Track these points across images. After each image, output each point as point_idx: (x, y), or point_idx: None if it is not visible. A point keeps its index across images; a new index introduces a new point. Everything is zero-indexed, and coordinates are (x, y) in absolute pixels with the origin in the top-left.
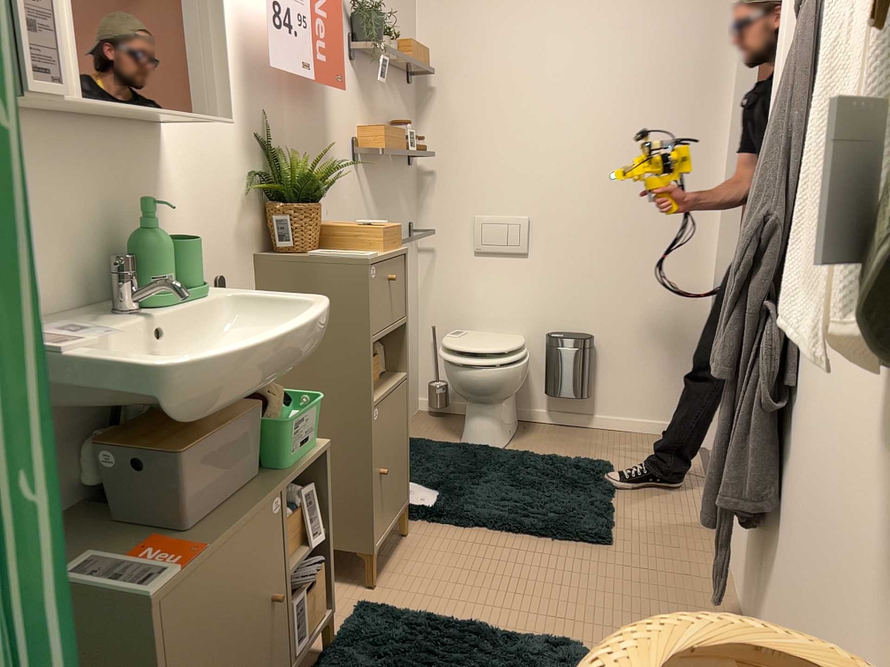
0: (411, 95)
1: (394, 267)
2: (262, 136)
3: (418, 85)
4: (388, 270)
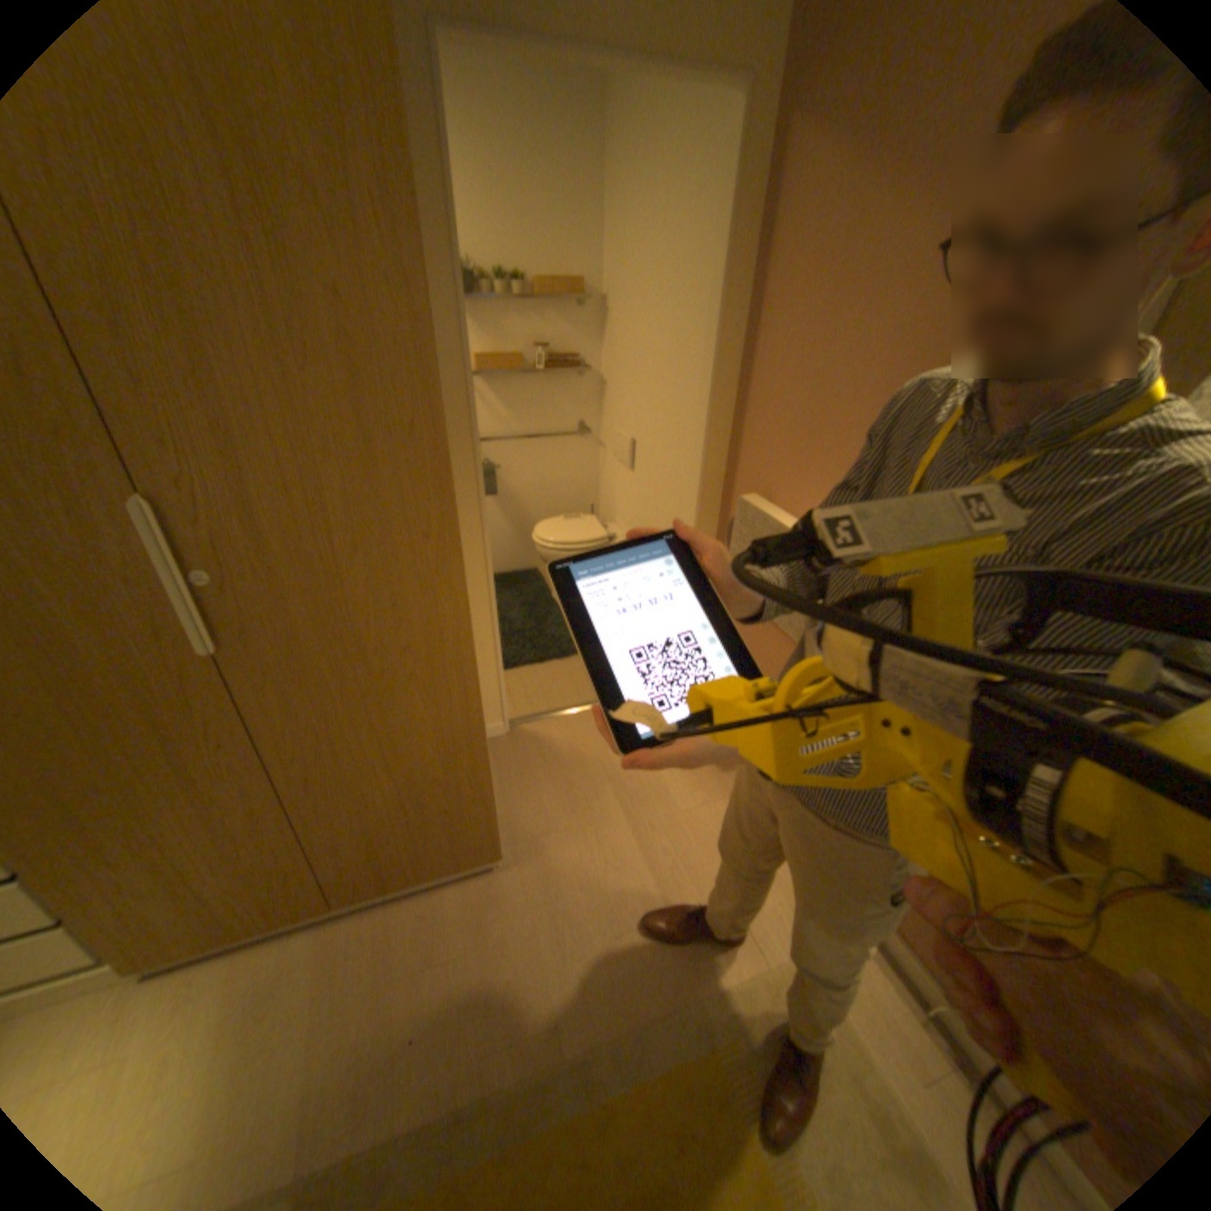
0: (588, 315)
1: None
2: None
3: (602, 304)
4: None
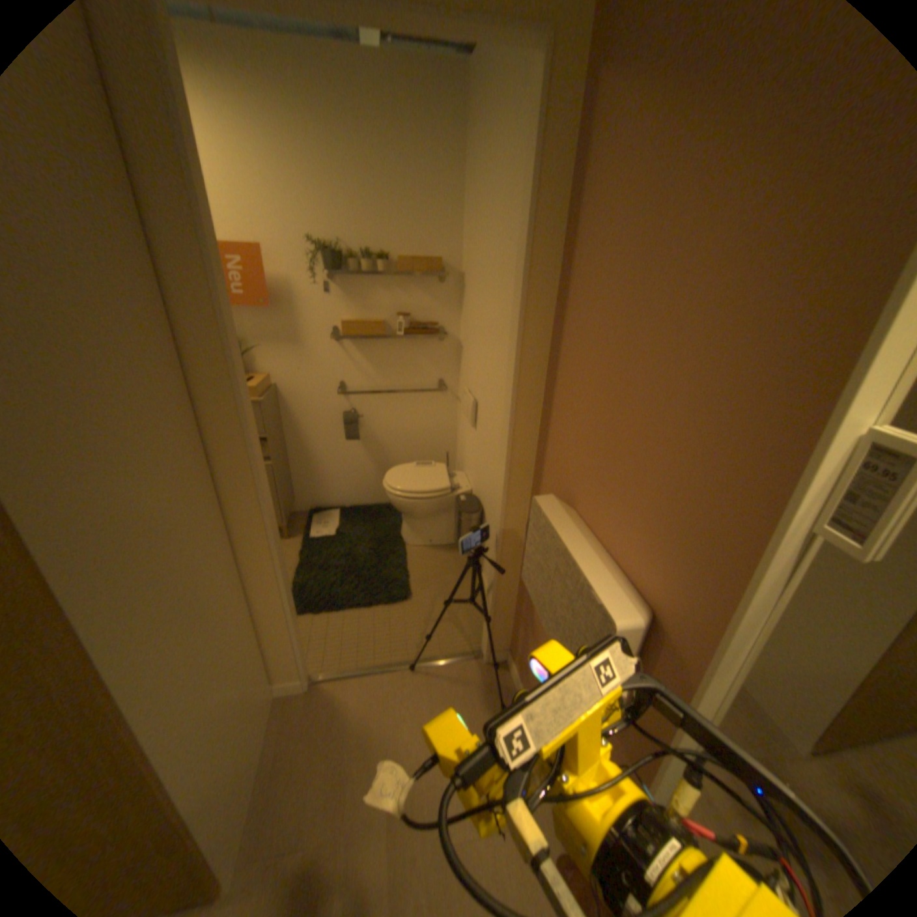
0: (448, 289)
1: None
2: None
3: (461, 280)
4: None
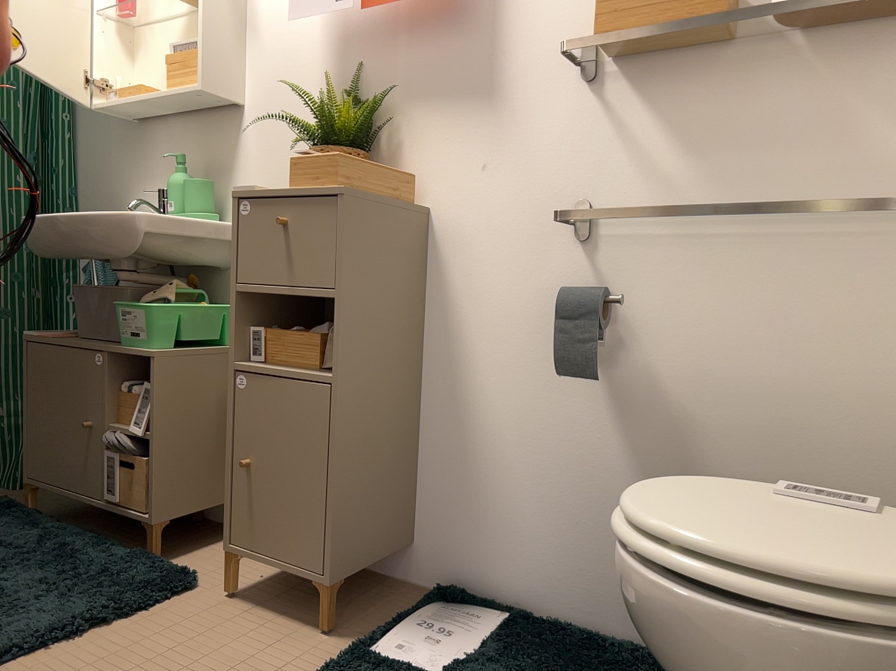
0: None
1: (301, 211)
2: (352, 92)
3: None
4: (283, 212)
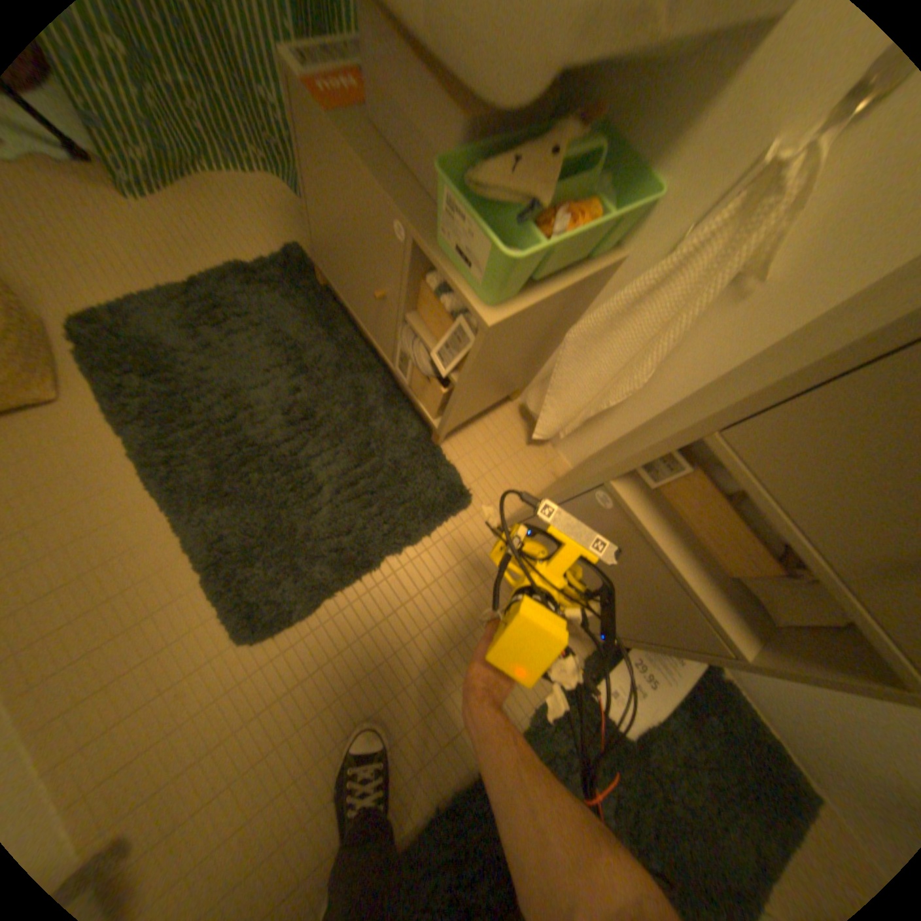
0: None
1: None
2: None
3: None
4: None
